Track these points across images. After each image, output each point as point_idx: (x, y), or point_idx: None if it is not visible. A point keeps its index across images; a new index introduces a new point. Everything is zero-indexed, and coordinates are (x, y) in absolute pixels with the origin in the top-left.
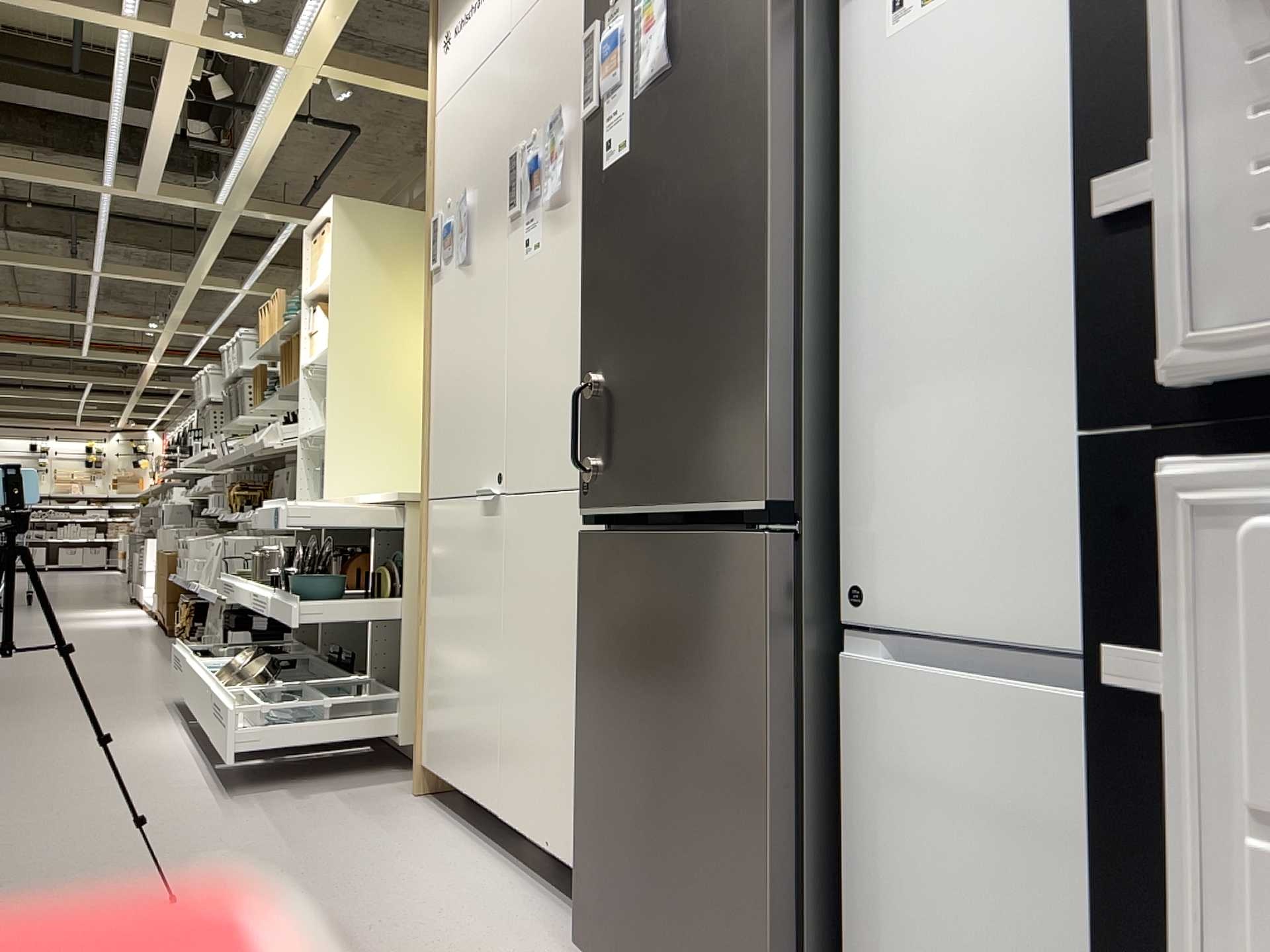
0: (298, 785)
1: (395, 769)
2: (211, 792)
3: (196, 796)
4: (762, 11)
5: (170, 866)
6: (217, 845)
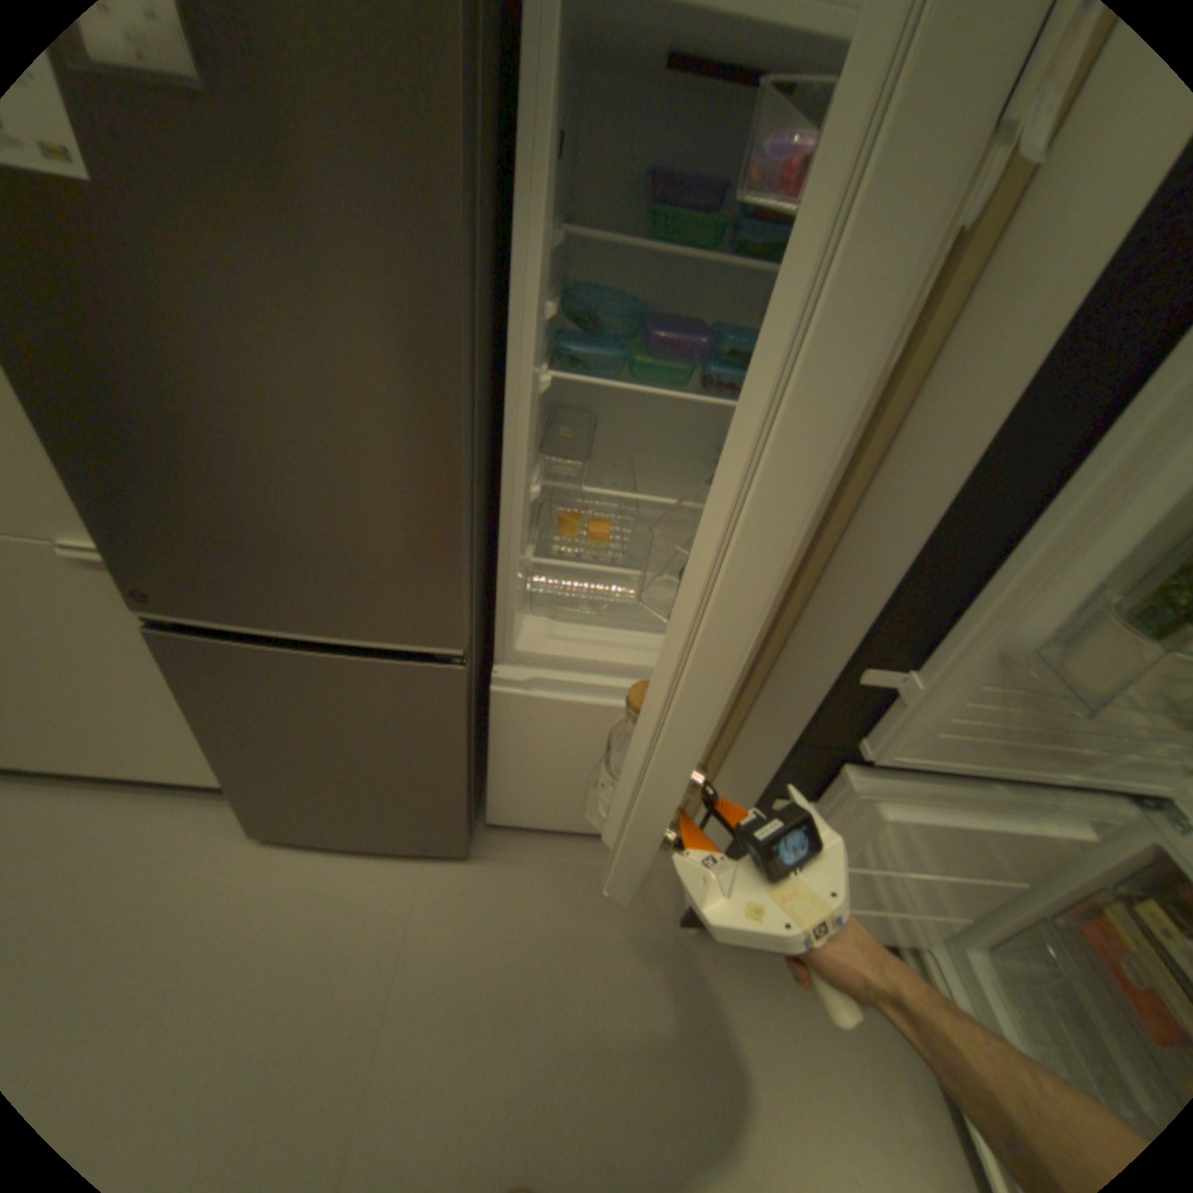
0: None
1: None
2: None
3: None
4: (442, 145)
5: None
6: None
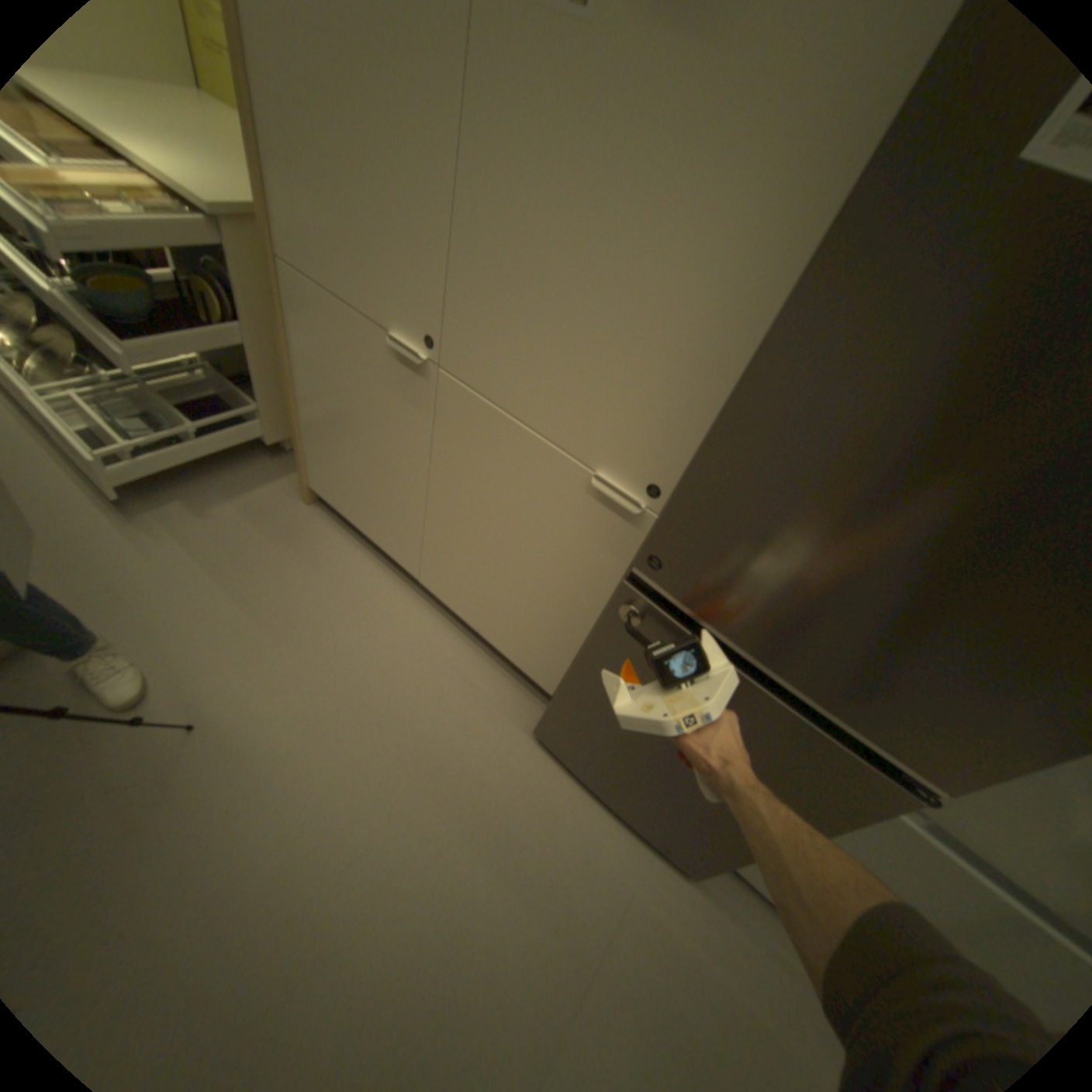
0: (188, 490)
1: (265, 454)
2: (102, 510)
3: (89, 519)
4: None
5: (146, 658)
6: (170, 611)
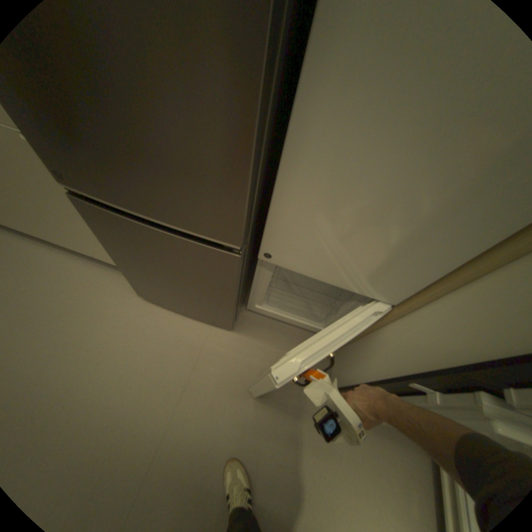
0: None
1: None
2: None
3: None
4: None
5: None
6: None
